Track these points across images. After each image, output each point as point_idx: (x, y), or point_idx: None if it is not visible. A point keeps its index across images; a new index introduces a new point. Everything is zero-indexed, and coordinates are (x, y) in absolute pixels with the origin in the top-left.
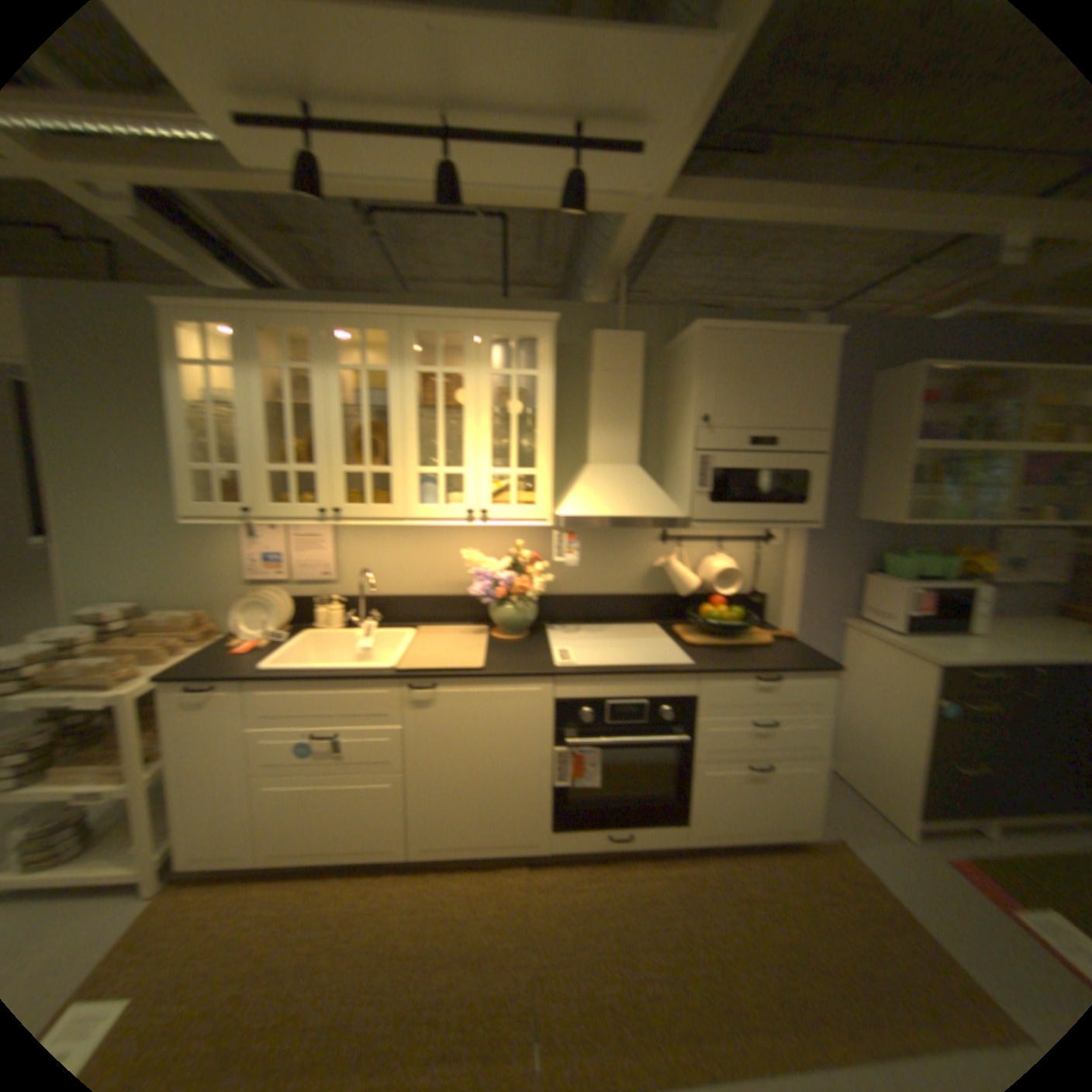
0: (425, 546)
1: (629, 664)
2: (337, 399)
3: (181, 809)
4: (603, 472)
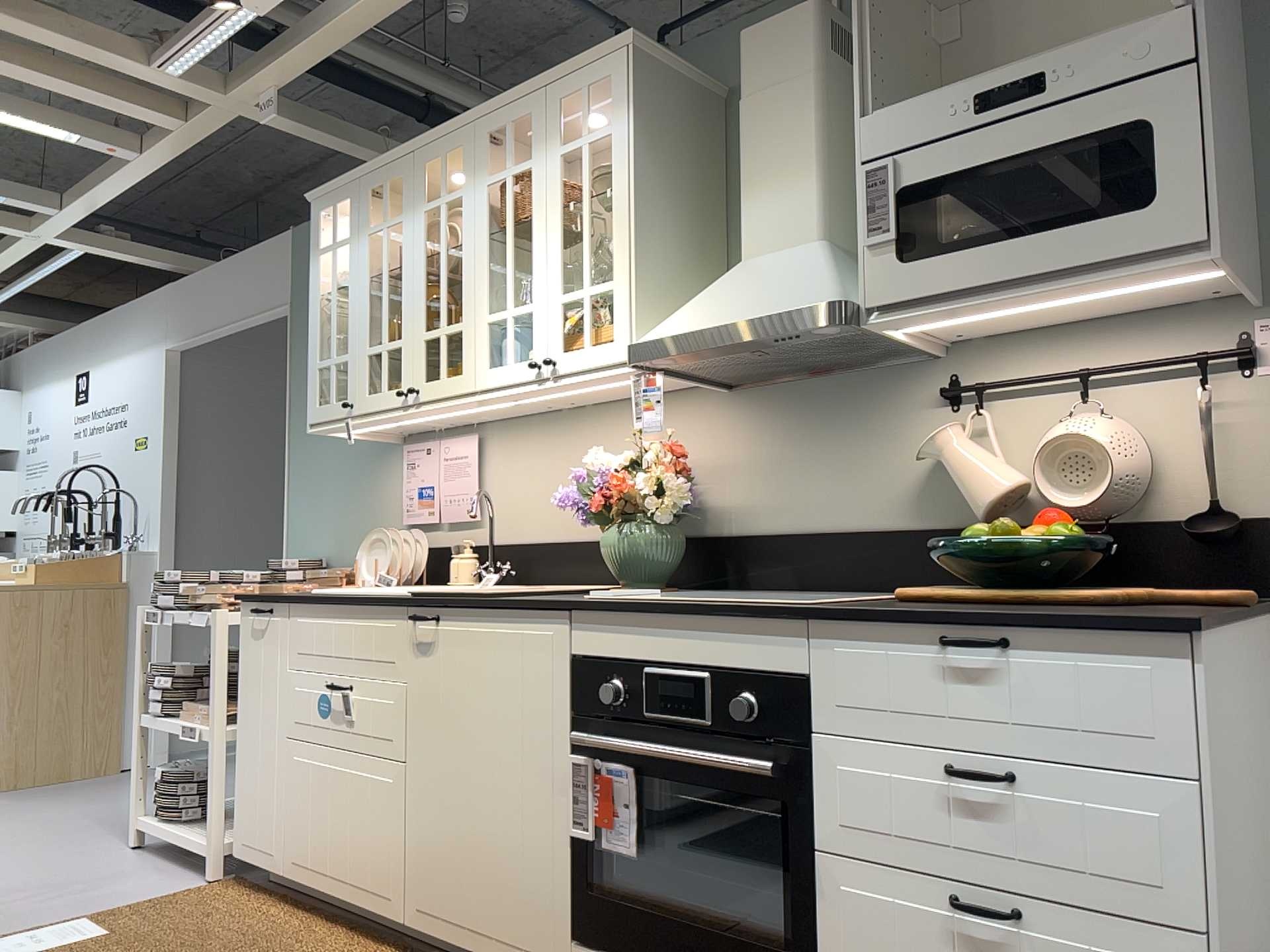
0: (574, 460)
1: (697, 602)
2: (423, 248)
3: (244, 768)
4: (750, 266)
